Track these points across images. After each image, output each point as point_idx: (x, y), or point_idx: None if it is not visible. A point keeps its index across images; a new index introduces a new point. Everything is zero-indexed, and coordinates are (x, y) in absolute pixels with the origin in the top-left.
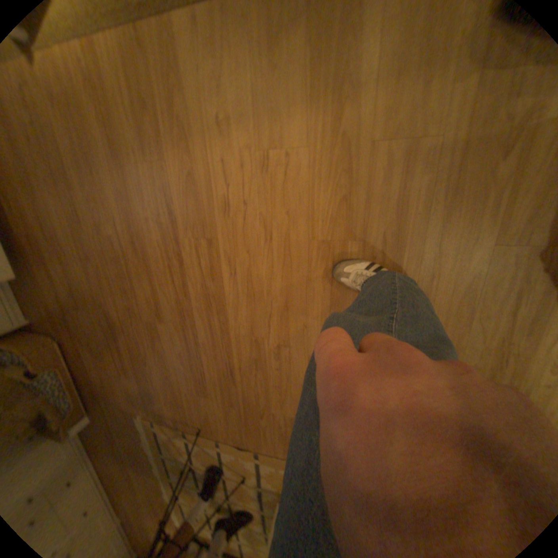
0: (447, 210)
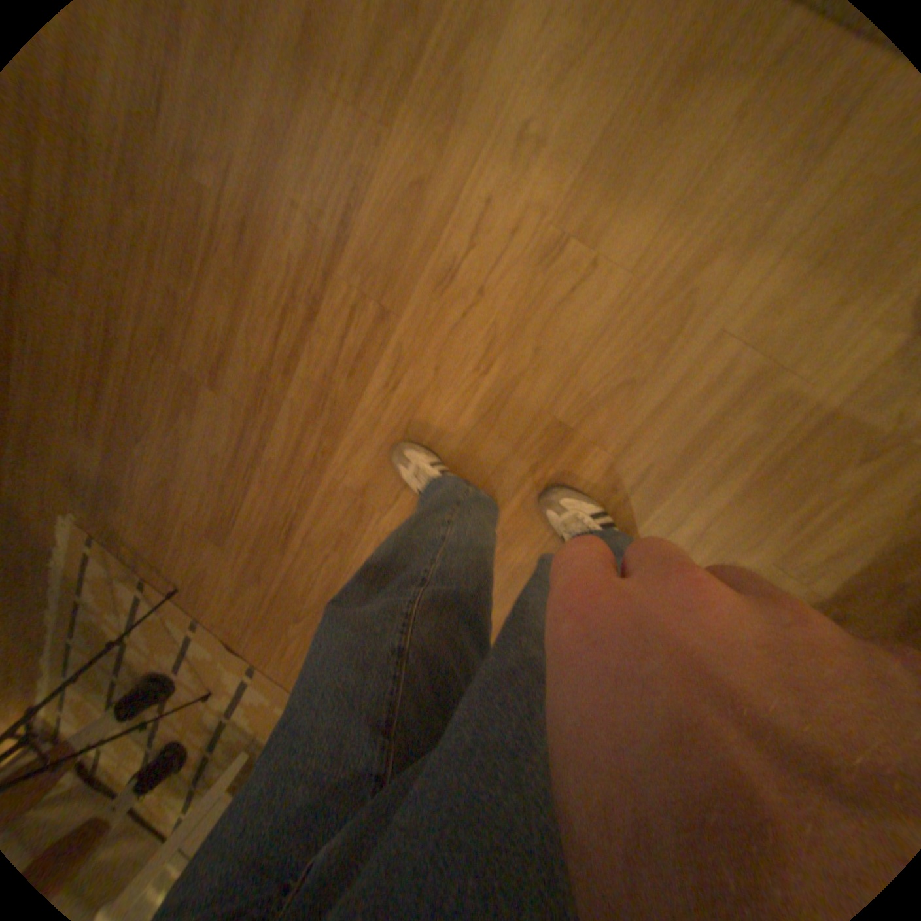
0: (748, 487)
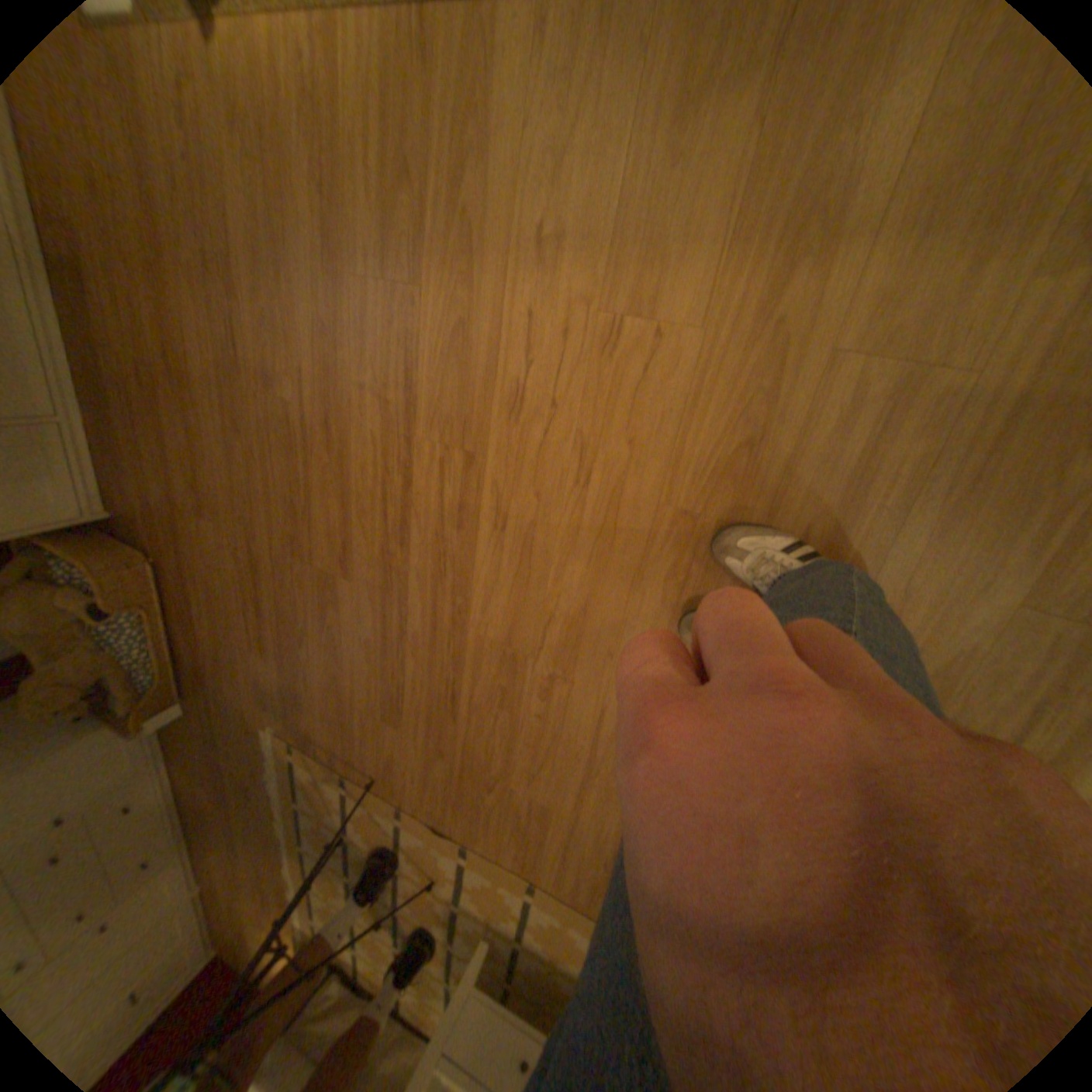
0: (946, 517)
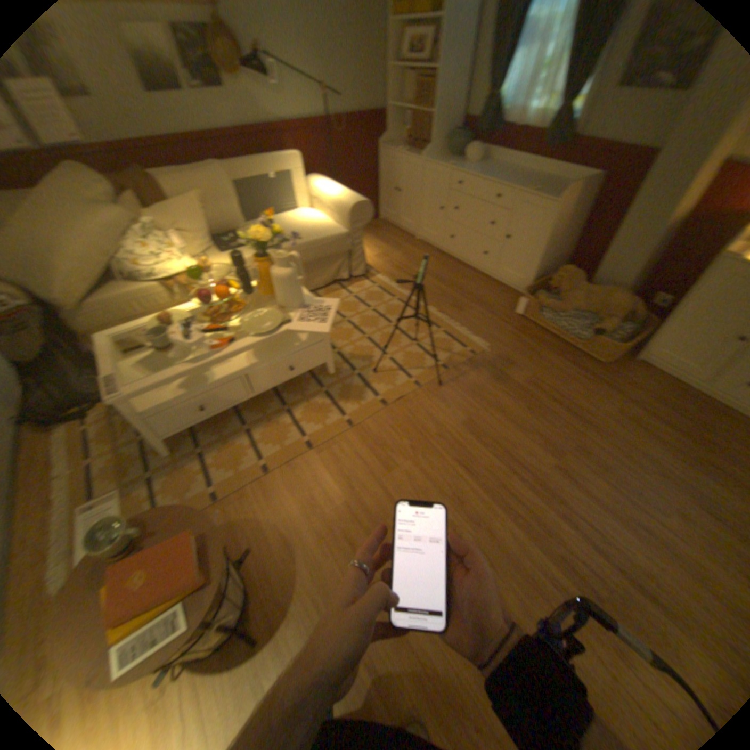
0: None
